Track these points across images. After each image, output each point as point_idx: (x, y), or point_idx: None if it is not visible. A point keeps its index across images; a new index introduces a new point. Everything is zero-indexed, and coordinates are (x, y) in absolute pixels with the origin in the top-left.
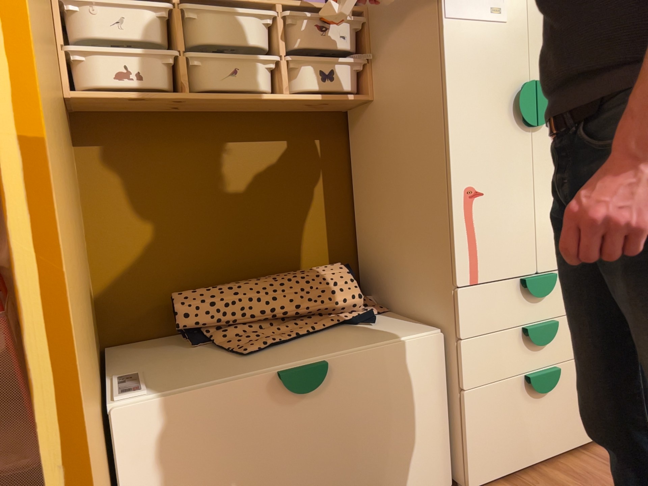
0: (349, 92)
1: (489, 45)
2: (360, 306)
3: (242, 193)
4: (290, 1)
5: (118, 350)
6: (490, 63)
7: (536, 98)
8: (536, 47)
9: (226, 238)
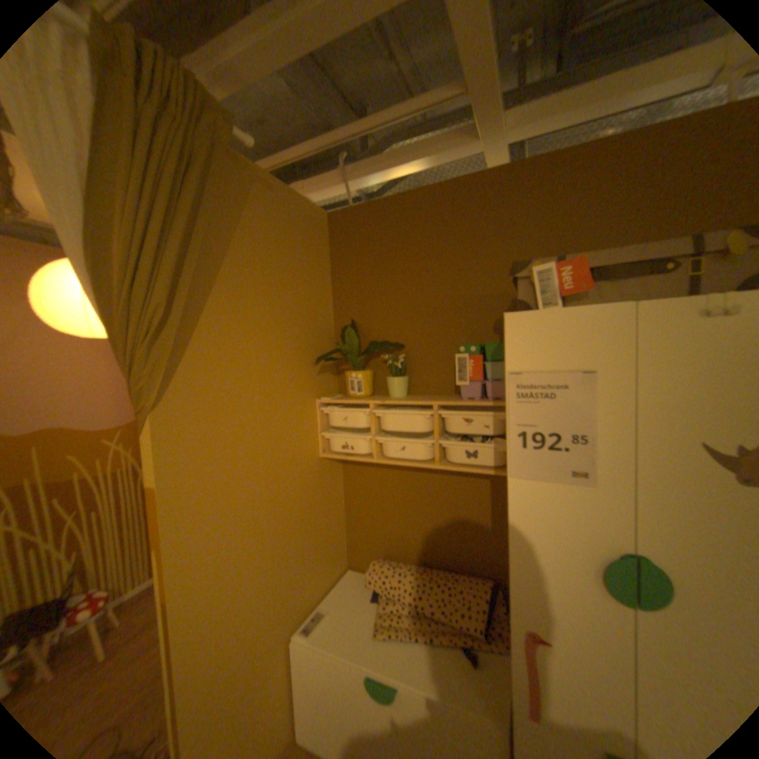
0: (491, 469)
1: (570, 507)
2: (484, 639)
3: (427, 507)
4: (444, 401)
5: (349, 577)
6: (570, 525)
7: (638, 579)
8: (652, 518)
9: (415, 533)
